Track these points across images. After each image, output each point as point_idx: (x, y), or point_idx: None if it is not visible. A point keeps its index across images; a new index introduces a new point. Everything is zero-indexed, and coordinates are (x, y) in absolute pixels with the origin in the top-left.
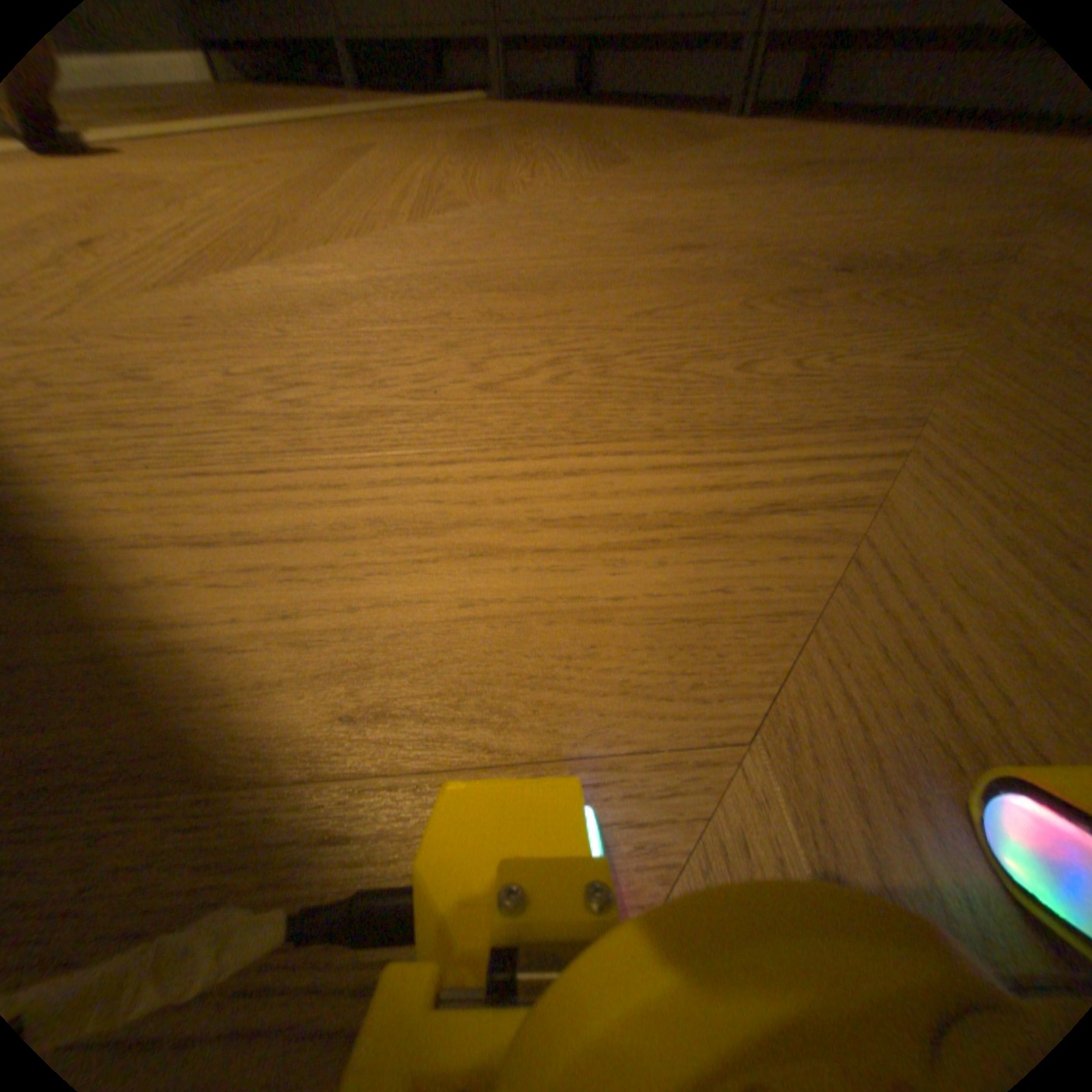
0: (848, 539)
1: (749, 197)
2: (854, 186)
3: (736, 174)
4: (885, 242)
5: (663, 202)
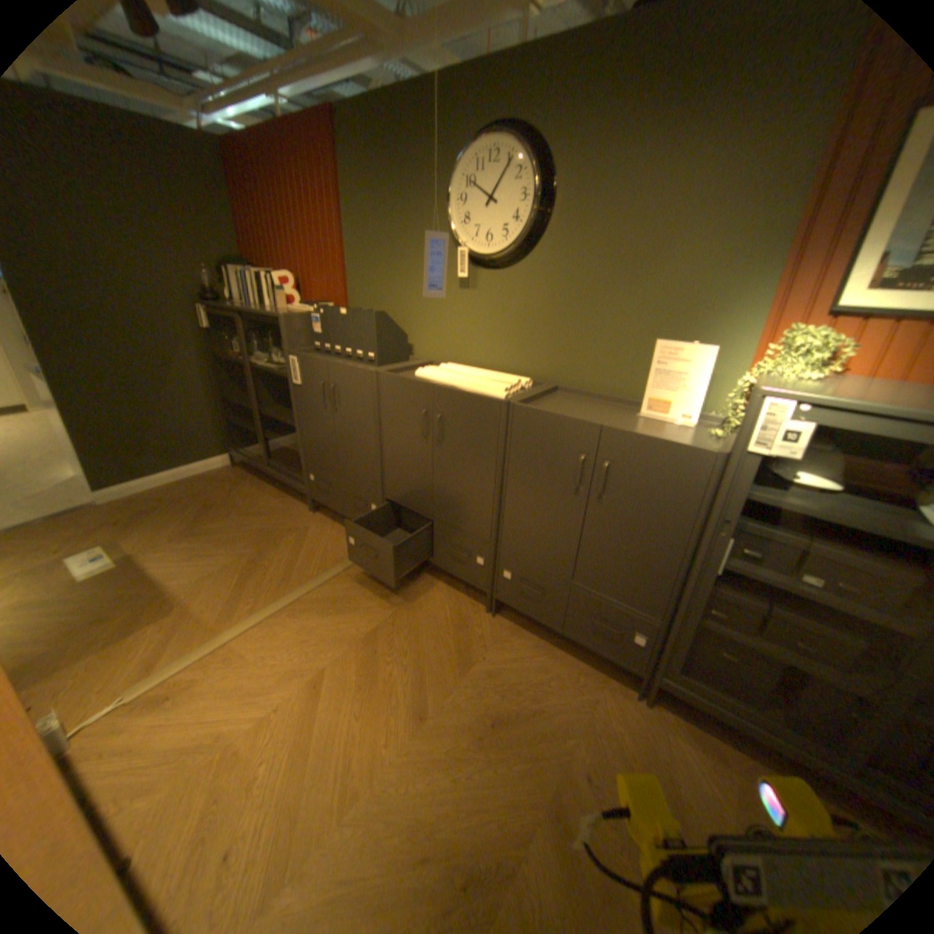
0: None
1: (455, 785)
2: (495, 768)
3: (459, 744)
4: (481, 852)
5: (424, 792)
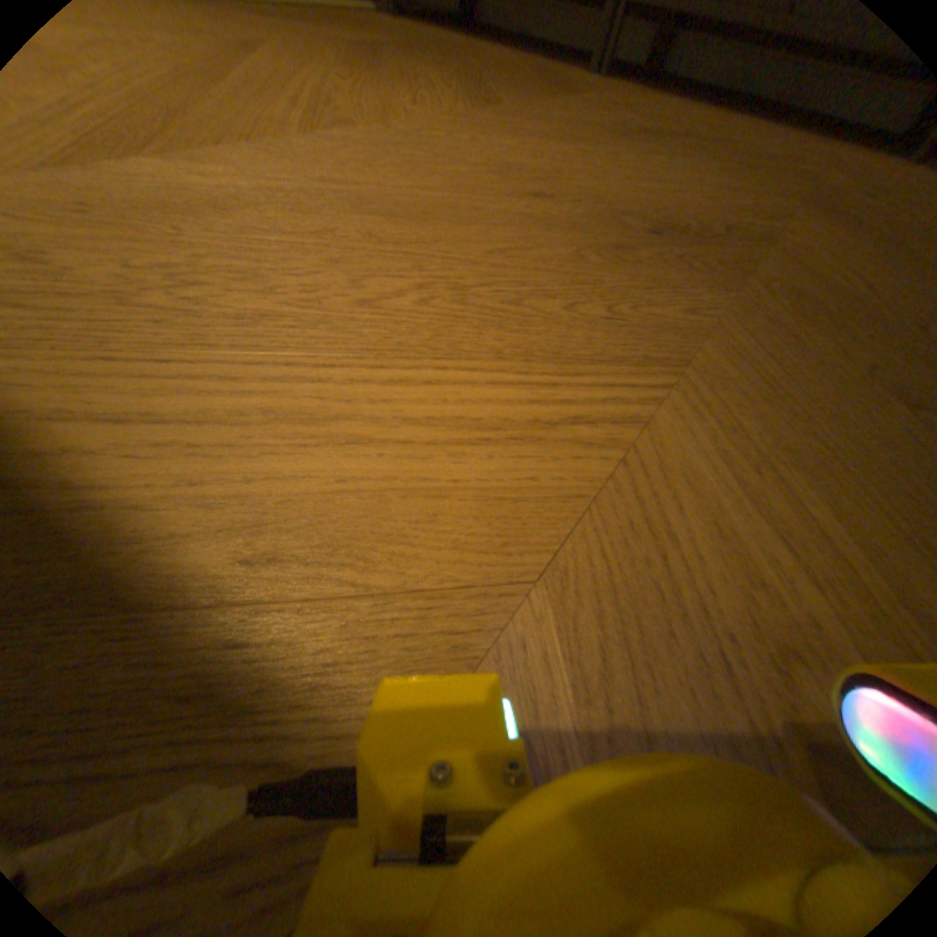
0: (622, 446)
1: (593, 155)
2: (675, 157)
3: (586, 130)
4: (689, 212)
5: (523, 148)
